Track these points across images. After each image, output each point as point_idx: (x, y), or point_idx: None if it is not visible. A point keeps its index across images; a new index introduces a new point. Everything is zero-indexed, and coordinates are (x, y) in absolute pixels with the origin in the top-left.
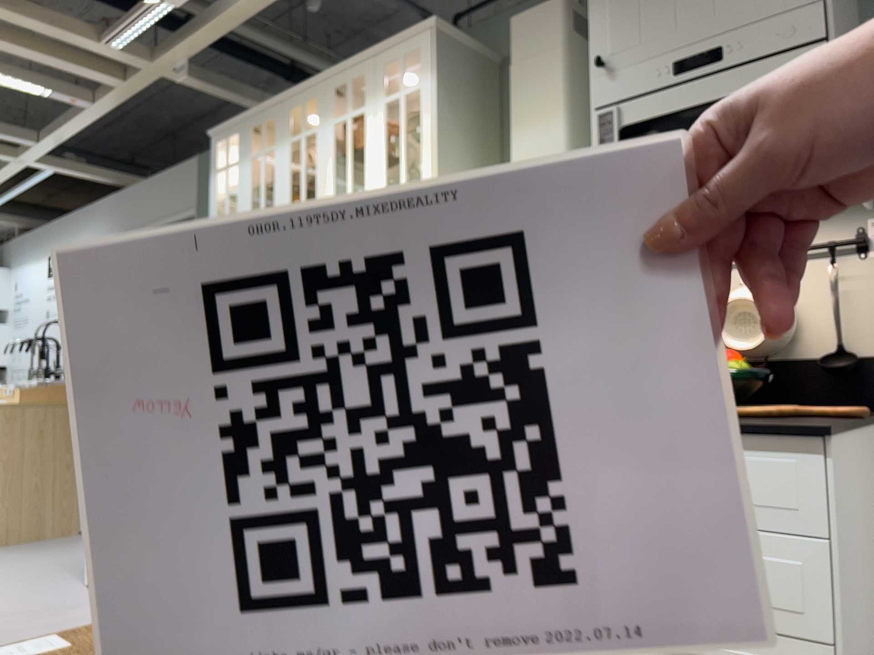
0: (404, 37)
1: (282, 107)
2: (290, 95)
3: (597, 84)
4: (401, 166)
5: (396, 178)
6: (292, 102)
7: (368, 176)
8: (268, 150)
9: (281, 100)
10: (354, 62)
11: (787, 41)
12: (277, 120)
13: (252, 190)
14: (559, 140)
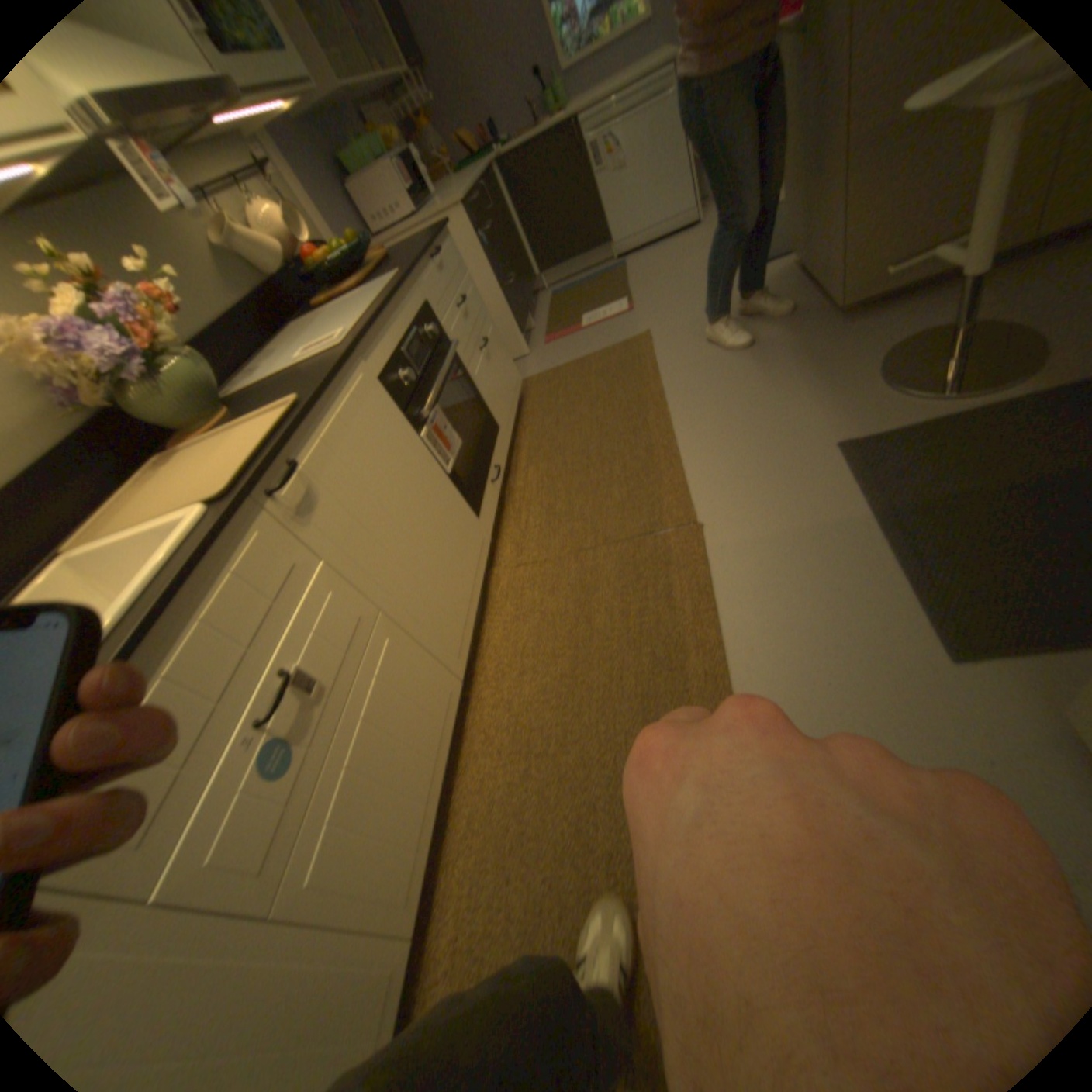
0: None
1: None
2: None
3: None
4: None
5: None
6: None
7: None
8: None
9: None
10: None
11: None
12: None
13: None
14: None
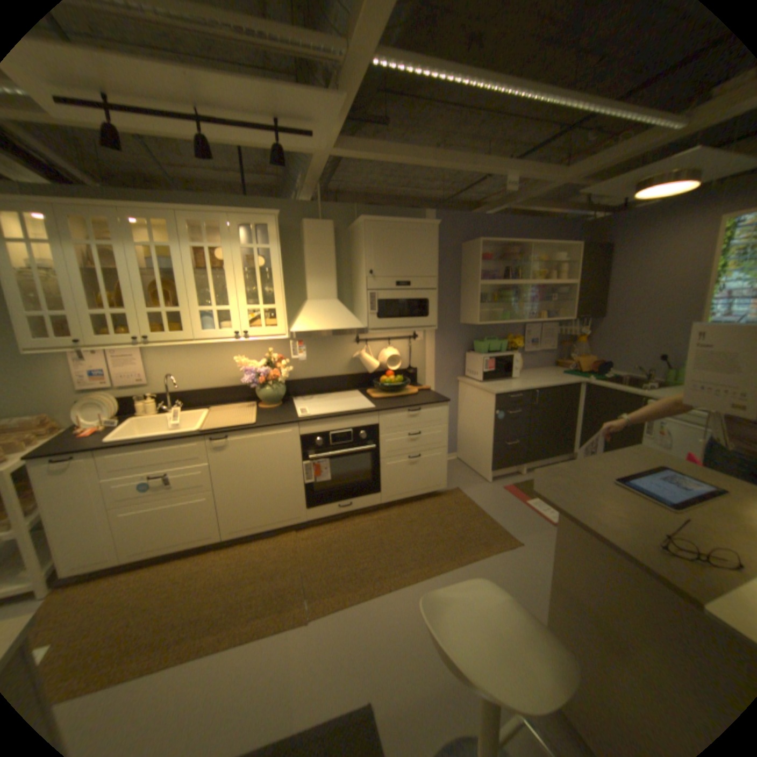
0: (255, 213)
1: (117, 212)
2: (129, 206)
3: (369, 280)
4: (259, 289)
5: (251, 294)
6: (131, 212)
7: (231, 289)
8: (101, 242)
9: (115, 205)
10: (208, 210)
11: (427, 287)
12: (111, 221)
13: (80, 270)
14: (333, 289)
